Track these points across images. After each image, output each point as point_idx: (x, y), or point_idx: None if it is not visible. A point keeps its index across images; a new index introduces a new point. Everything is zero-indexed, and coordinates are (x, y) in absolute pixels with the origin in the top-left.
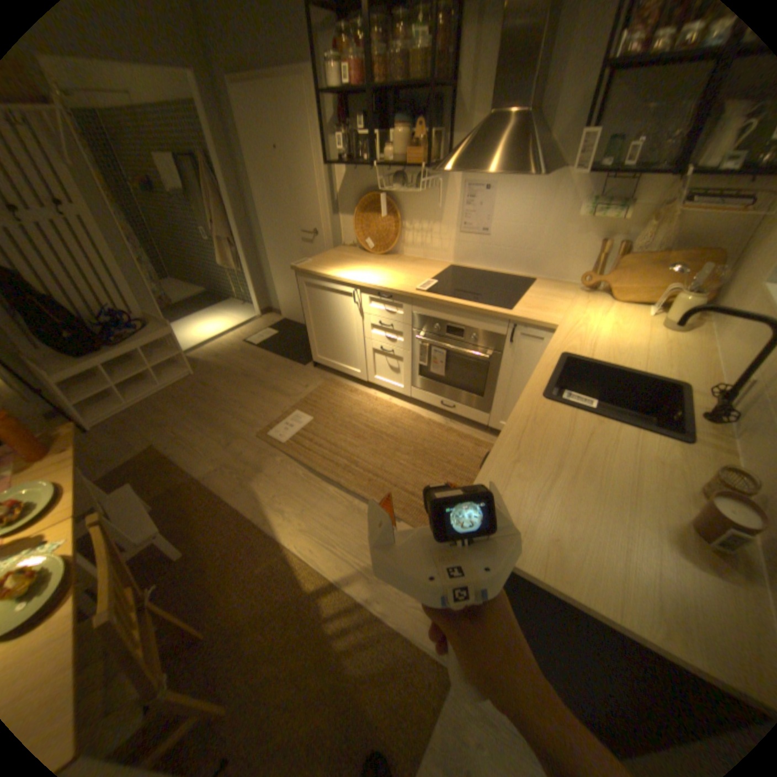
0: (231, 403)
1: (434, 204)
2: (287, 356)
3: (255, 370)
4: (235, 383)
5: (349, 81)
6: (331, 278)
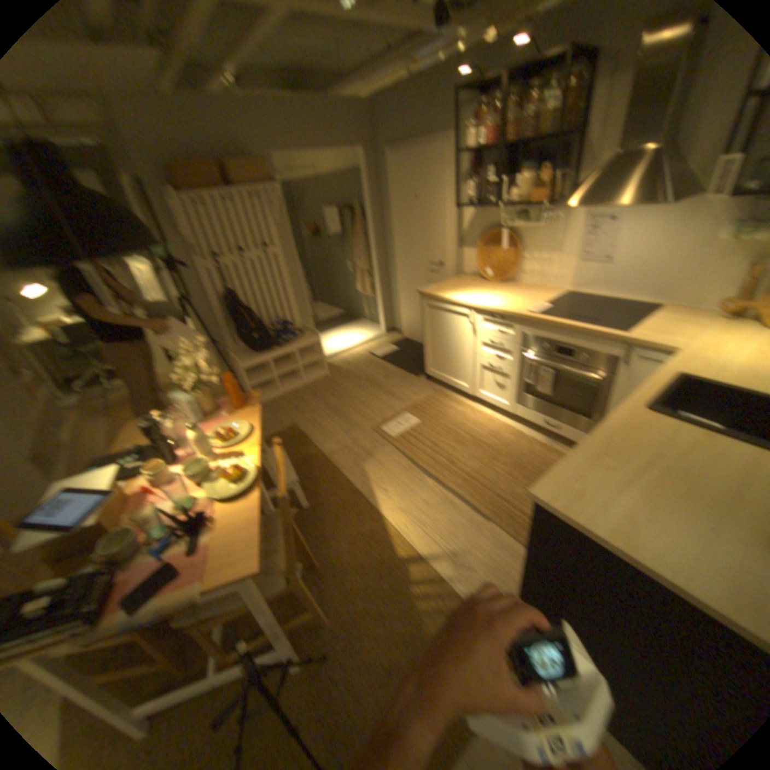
0: (357, 402)
1: (556, 237)
2: (405, 370)
3: (377, 378)
4: (361, 387)
5: (485, 141)
6: (451, 302)
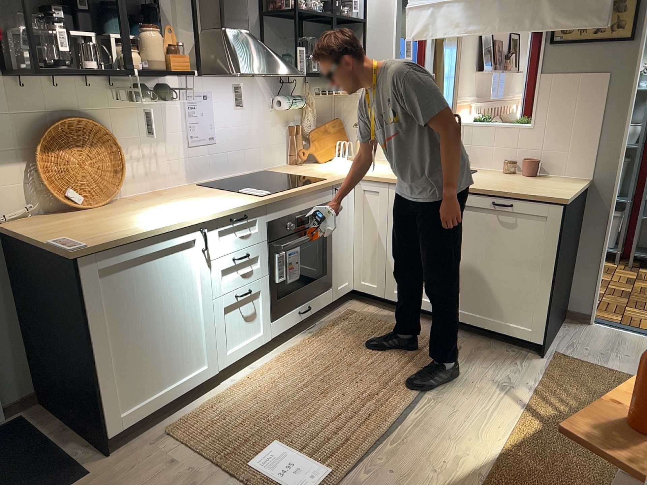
0: None
1: (155, 122)
2: None
3: None
4: None
5: None
6: (162, 233)
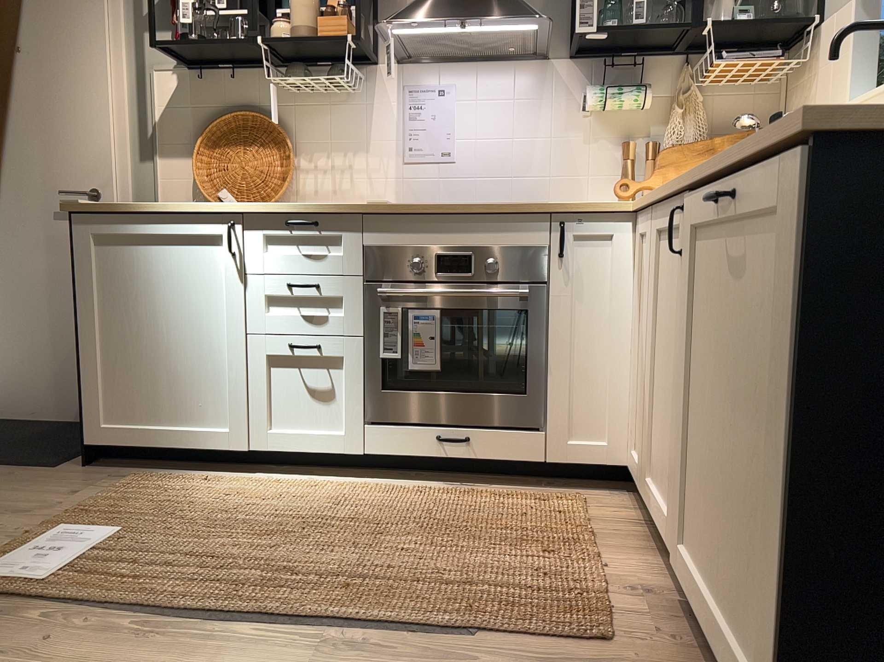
0: None
1: (353, 124)
2: None
3: None
4: None
5: None
6: (170, 212)
